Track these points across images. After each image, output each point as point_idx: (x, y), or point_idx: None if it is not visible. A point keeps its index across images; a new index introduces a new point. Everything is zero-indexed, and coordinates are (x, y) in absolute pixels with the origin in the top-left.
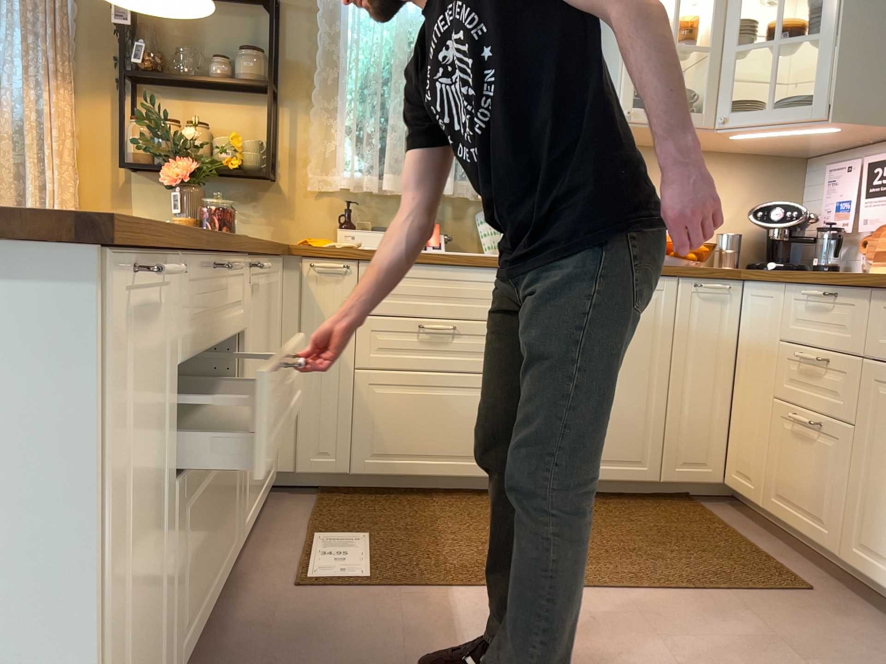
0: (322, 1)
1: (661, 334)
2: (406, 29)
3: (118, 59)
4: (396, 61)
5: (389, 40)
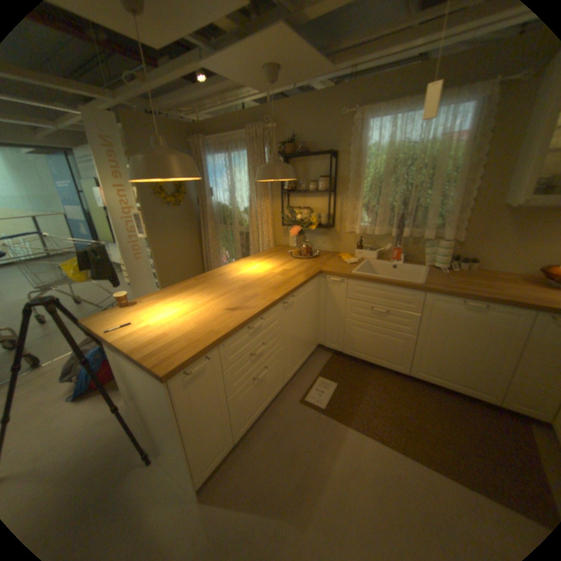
0: (353, 147)
1: (515, 338)
2: (392, 154)
3: (281, 184)
4: (385, 172)
5: (384, 160)
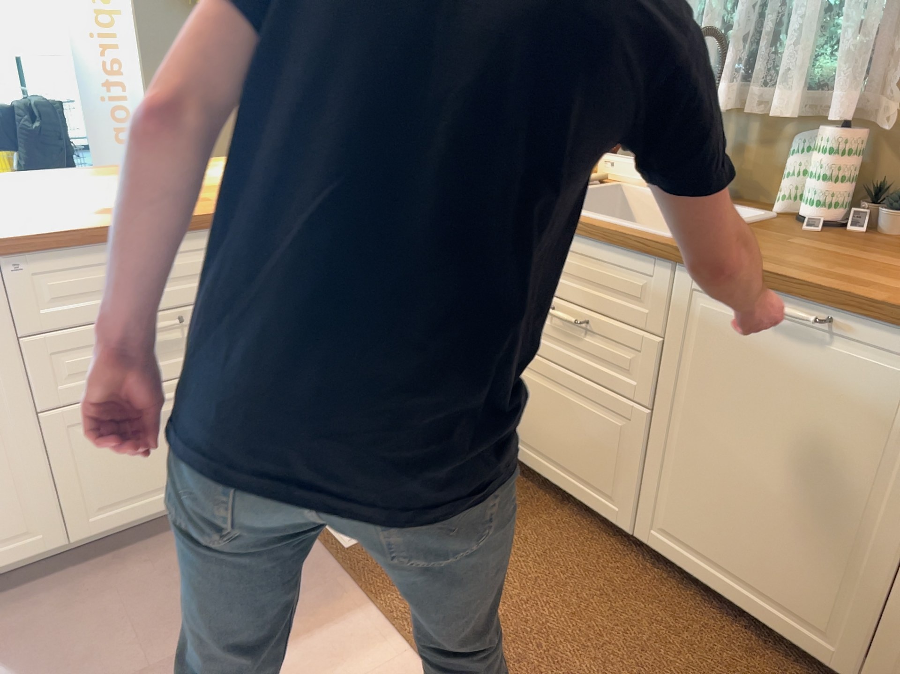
0: None
1: None
2: None
3: None
4: None
5: None
